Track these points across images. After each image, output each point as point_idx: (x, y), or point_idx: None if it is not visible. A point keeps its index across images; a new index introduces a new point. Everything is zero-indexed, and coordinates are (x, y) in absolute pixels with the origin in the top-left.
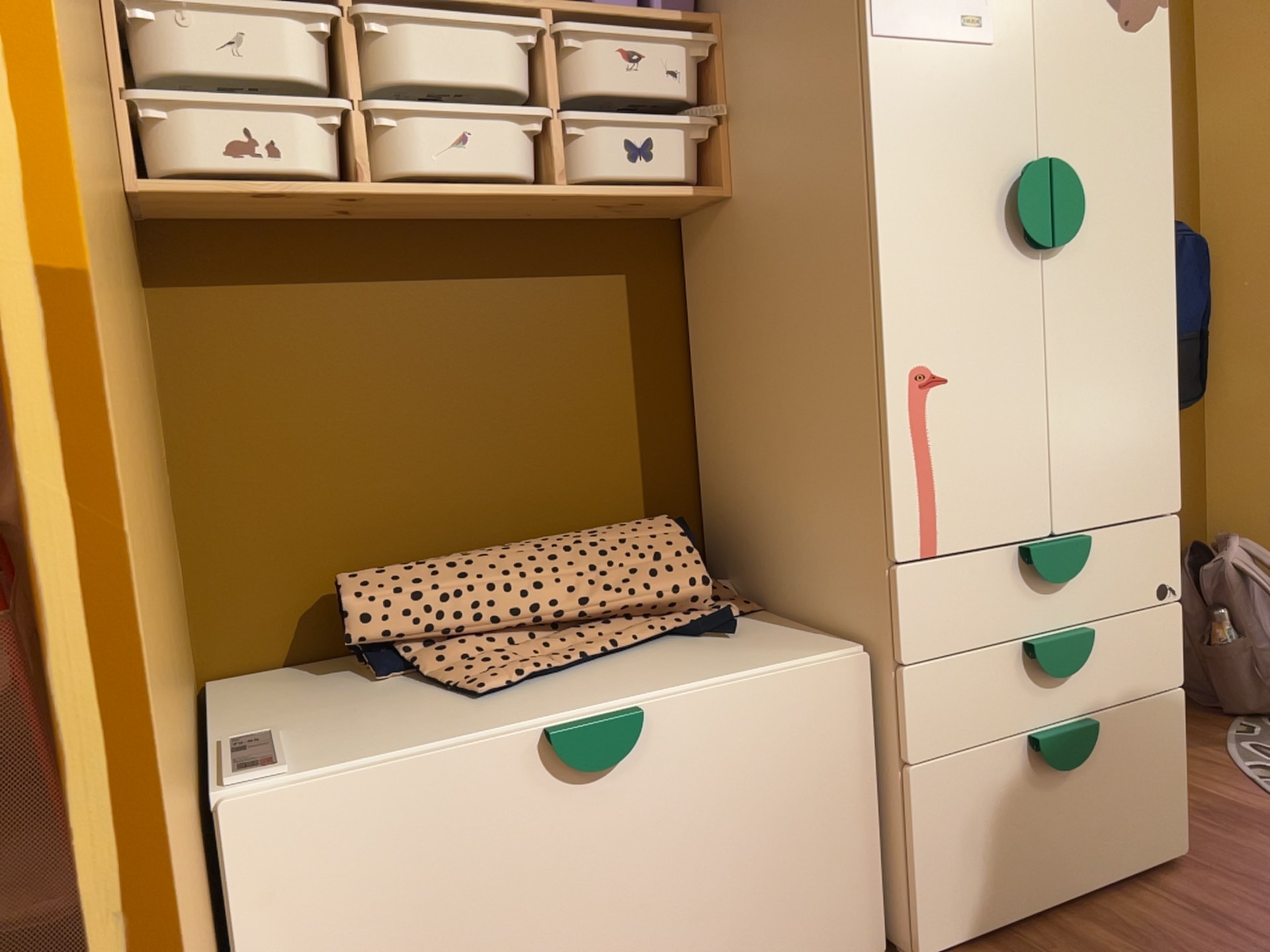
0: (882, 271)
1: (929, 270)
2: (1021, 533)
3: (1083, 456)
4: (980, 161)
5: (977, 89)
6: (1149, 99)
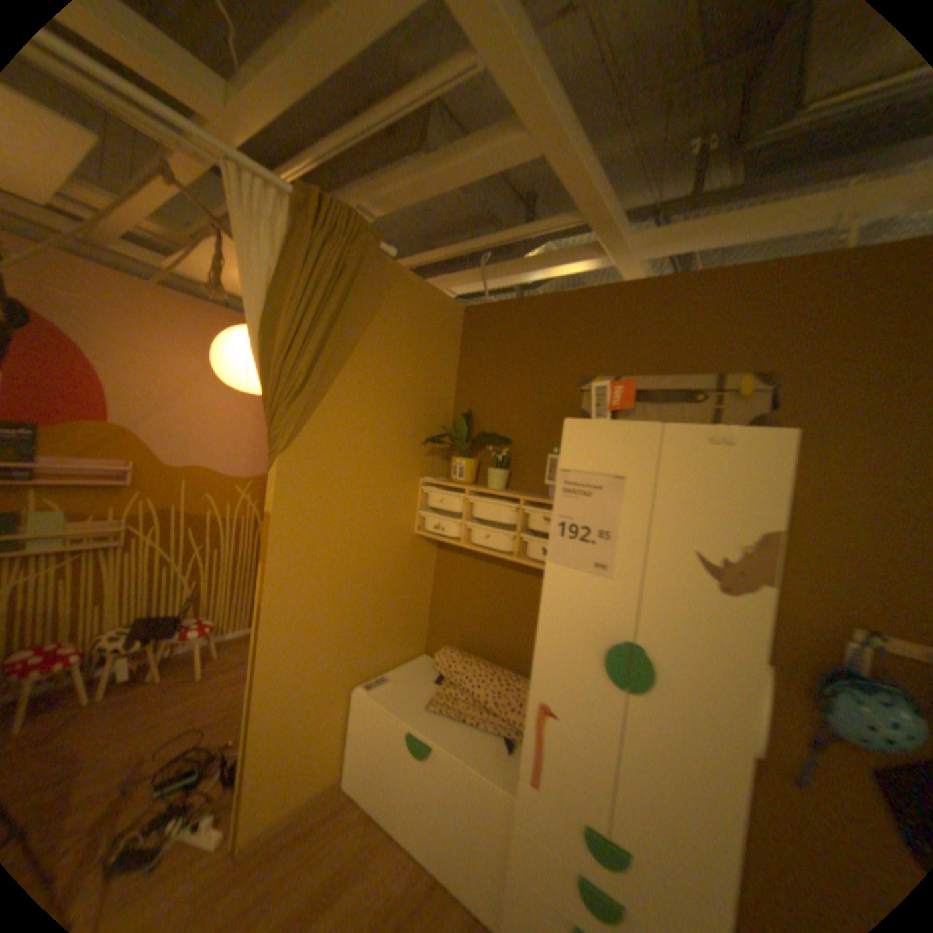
0: (535, 655)
1: (556, 665)
2: (585, 818)
3: (639, 813)
4: (594, 630)
5: (598, 597)
6: (741, 640)
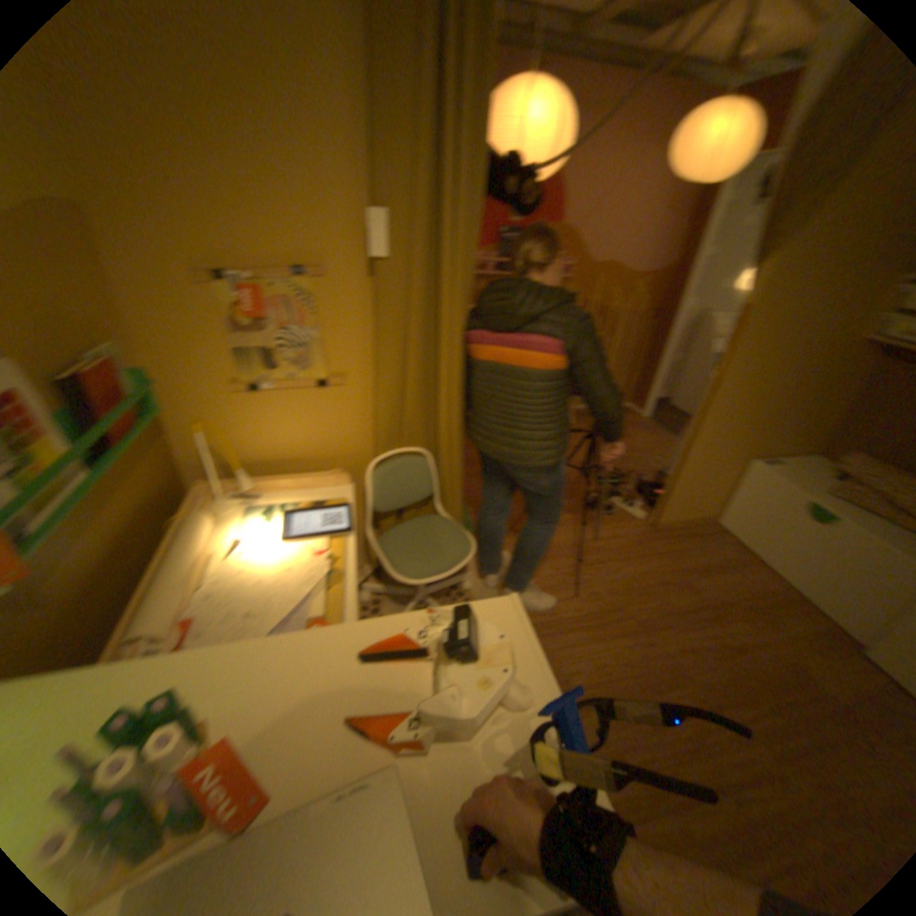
0: None
1: None
2: None
3: None
4: None
5: None
6: None
